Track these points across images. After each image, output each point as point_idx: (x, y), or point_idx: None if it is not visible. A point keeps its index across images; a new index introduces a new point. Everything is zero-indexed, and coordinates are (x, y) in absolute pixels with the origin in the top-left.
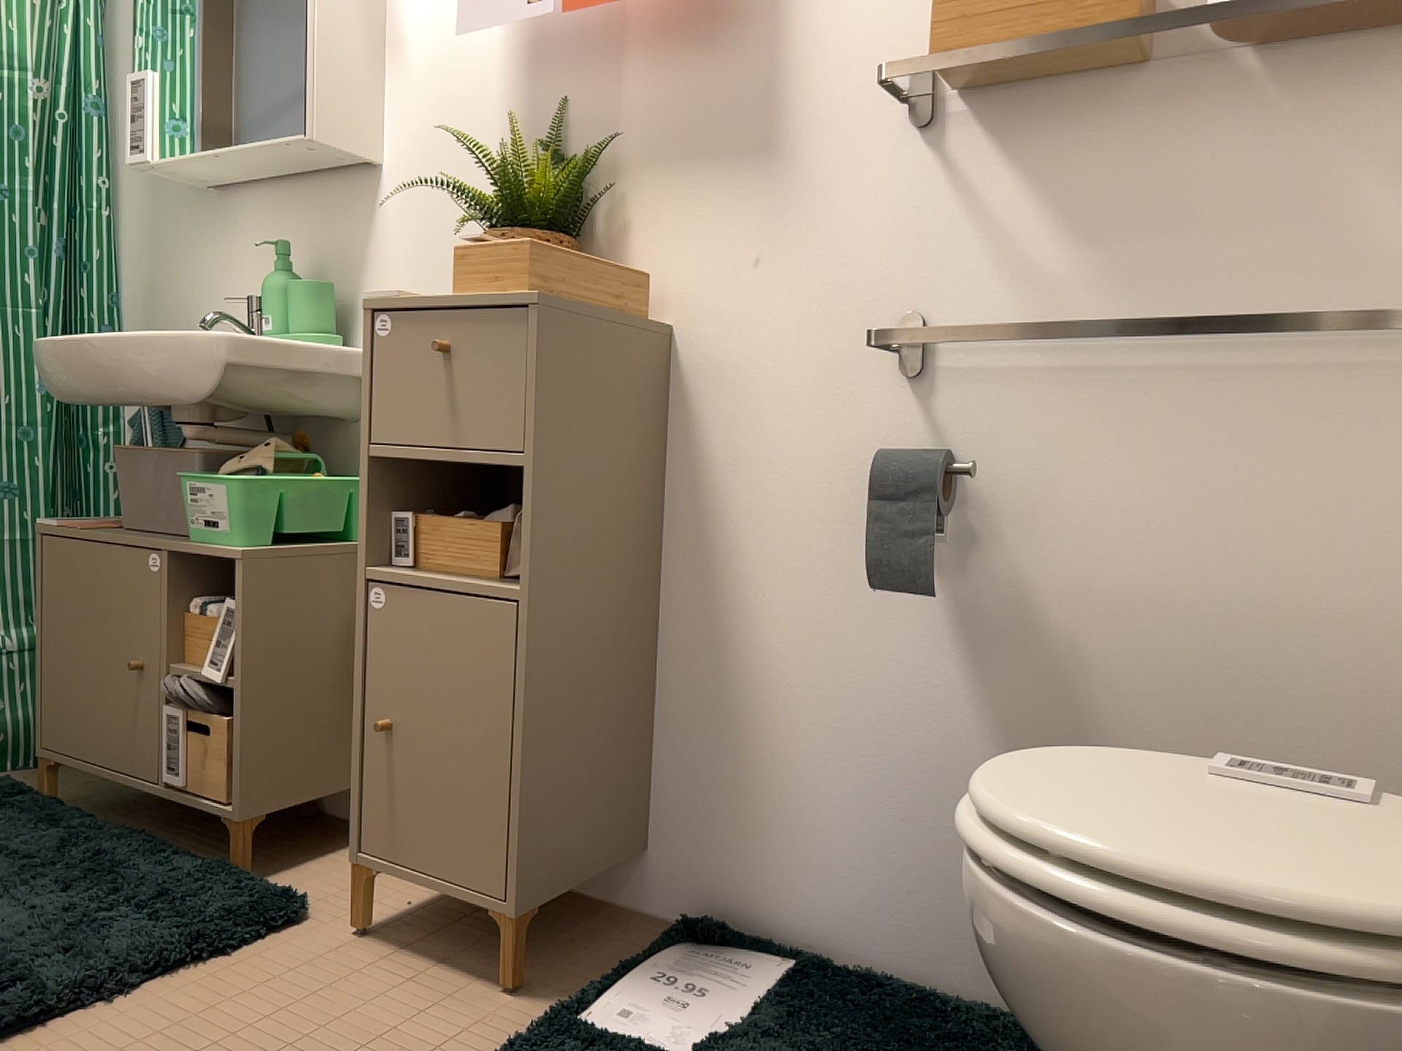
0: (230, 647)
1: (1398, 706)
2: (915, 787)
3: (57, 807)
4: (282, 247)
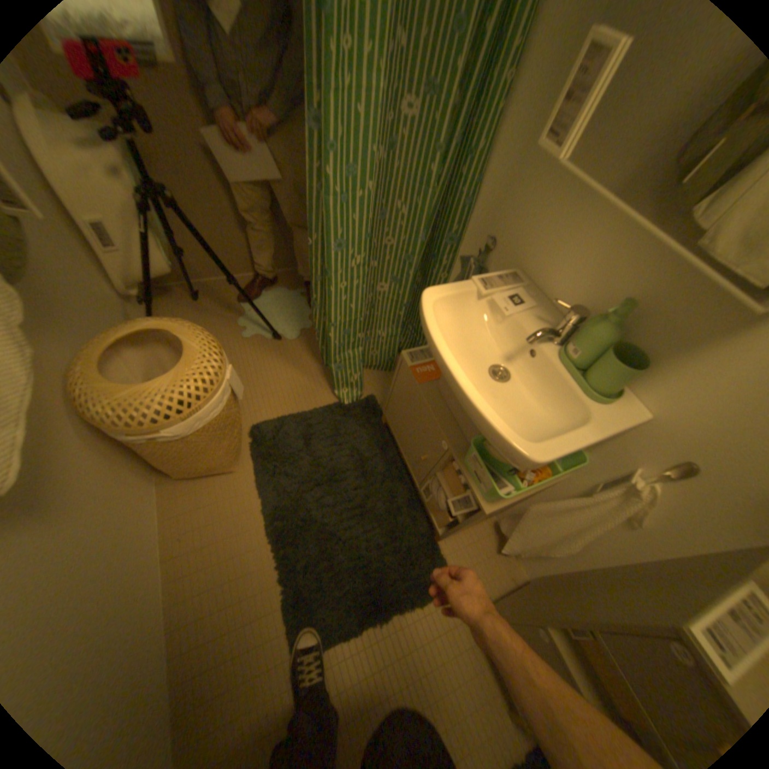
0: (465, 512)
1: None
2: None
3: (386, 437)
4: (630, 307)
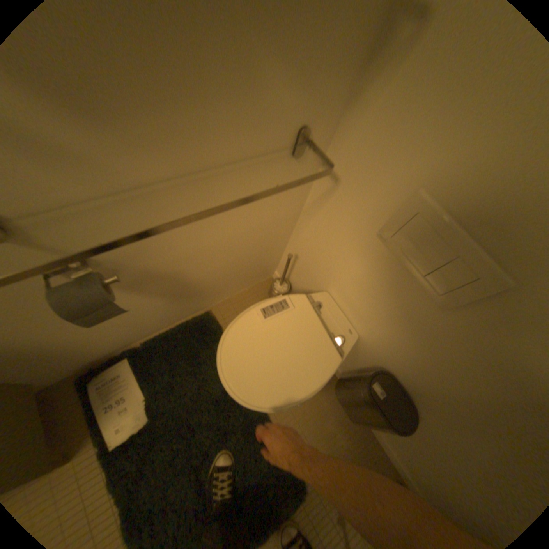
0: None
1: (260, 237)
2: (132, 316)
3: None
4: None
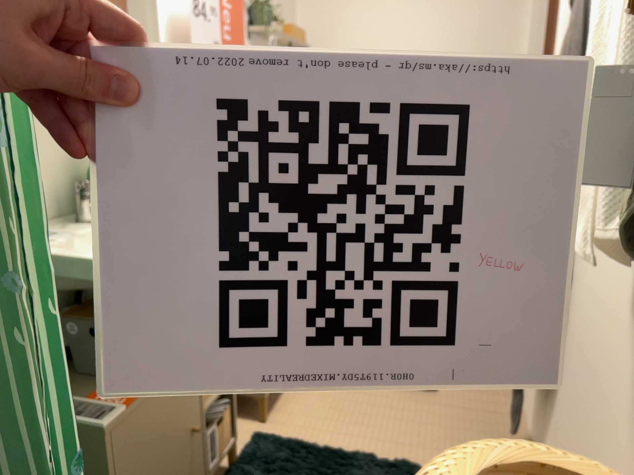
0: None
1: None
2: None
3: None
4: None
